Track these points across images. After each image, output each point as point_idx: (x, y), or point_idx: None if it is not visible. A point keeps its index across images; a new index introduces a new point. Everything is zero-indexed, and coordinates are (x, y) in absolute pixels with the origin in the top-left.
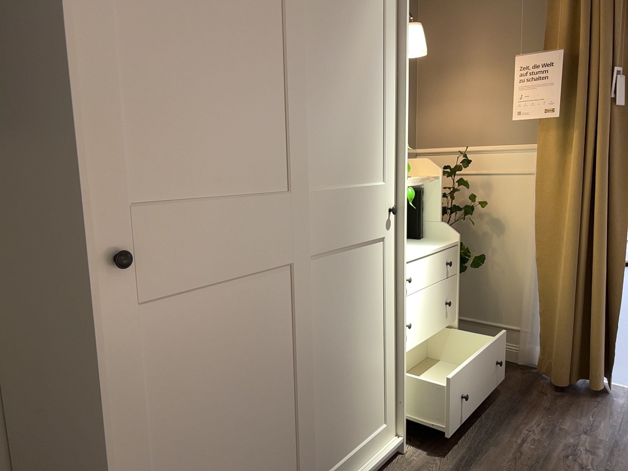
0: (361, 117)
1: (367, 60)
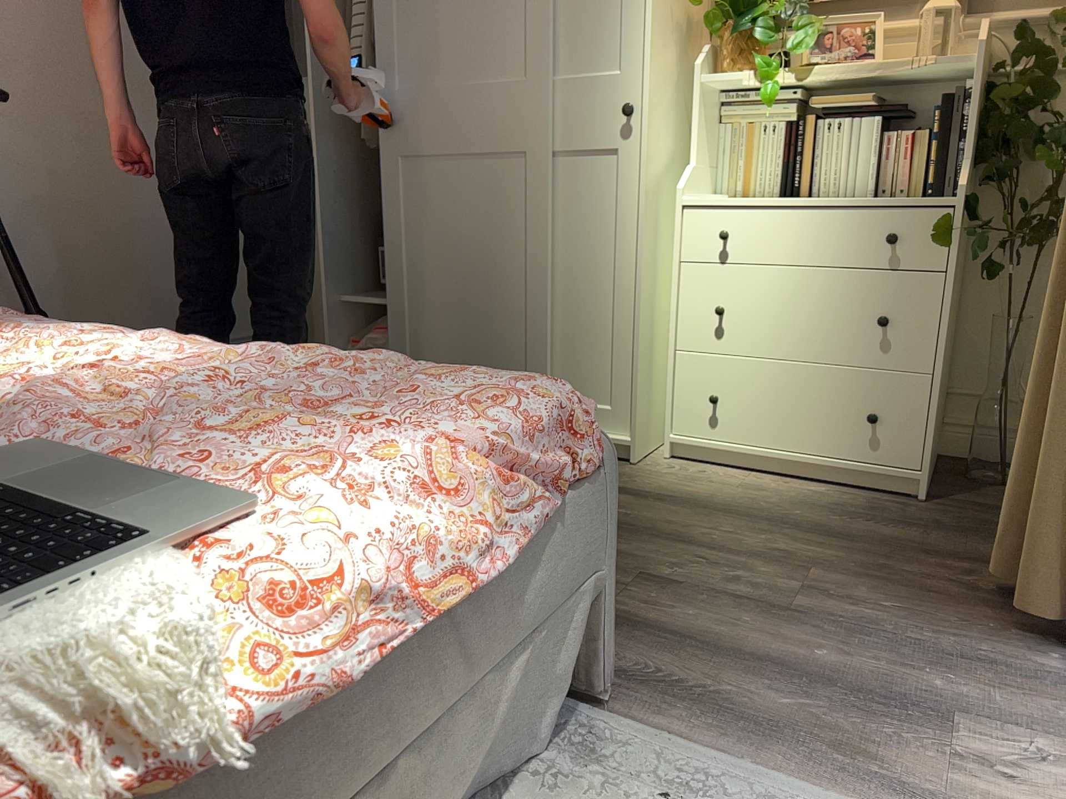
0: None
1: None
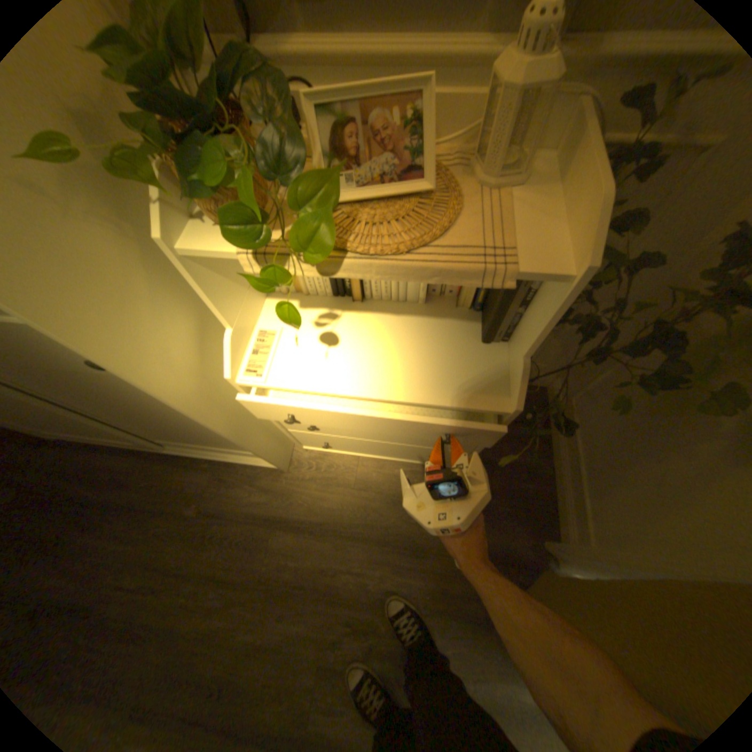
0: None
1: None
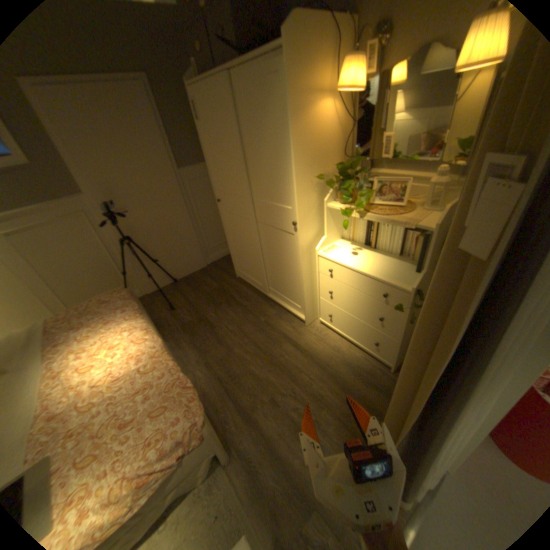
0: (275, 167)
1: (276, 132)
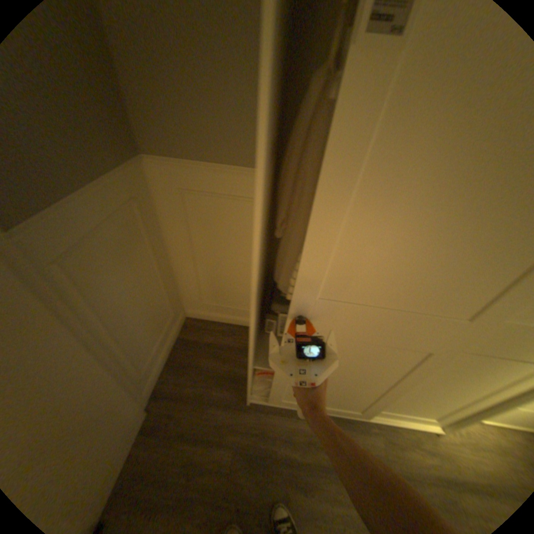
0: None
1: None
